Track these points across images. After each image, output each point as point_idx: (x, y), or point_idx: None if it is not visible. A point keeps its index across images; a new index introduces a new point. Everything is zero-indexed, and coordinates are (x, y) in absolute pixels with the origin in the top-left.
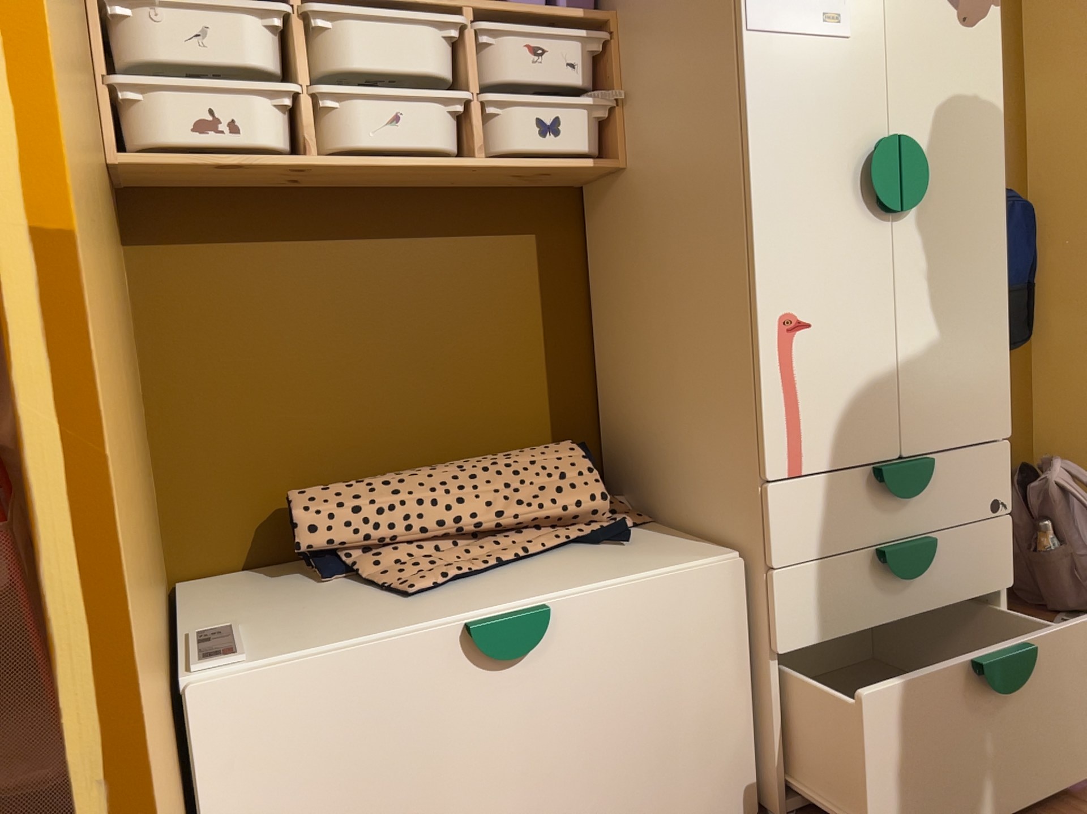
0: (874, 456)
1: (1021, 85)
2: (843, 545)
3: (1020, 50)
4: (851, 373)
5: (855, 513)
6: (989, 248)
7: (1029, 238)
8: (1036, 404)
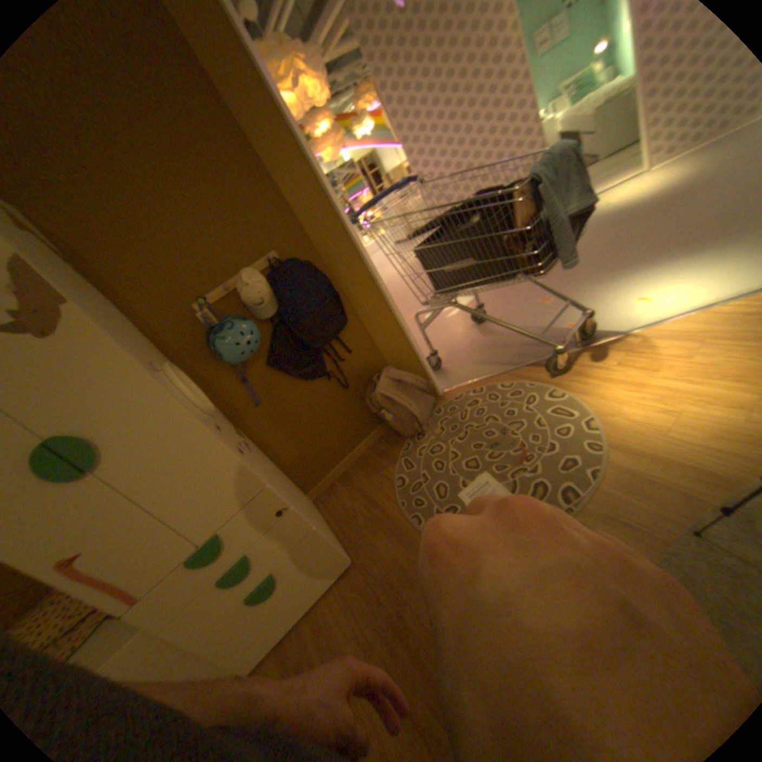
0: (178, 561)
1: (273, 184)
2: (192, 597)
3: (259, 163)
4: (130, 548)
5: (189, 583)
6: (181, 428)
7: (317, 278)
8: (375, 341)
